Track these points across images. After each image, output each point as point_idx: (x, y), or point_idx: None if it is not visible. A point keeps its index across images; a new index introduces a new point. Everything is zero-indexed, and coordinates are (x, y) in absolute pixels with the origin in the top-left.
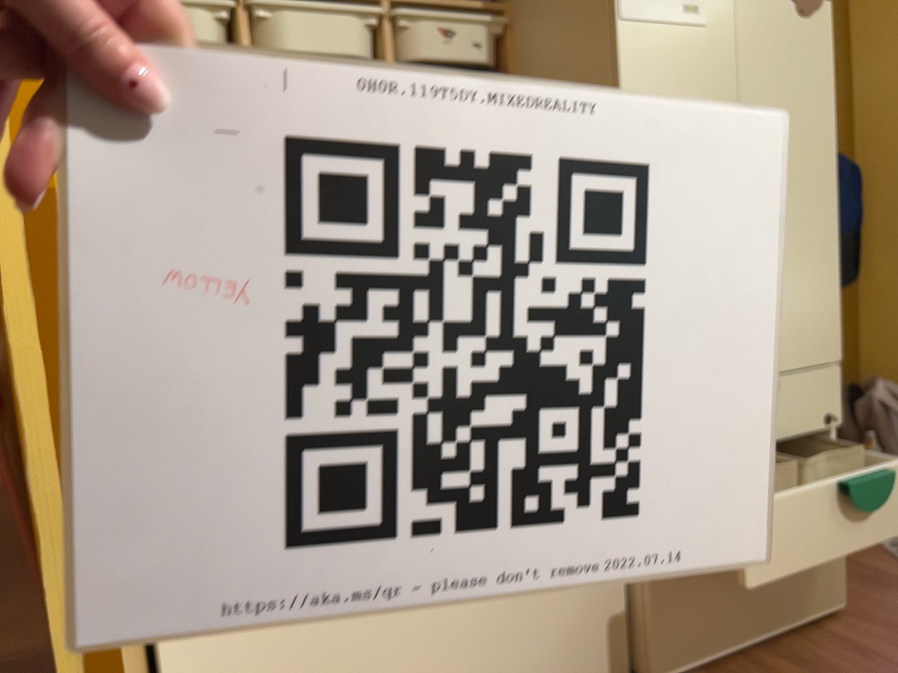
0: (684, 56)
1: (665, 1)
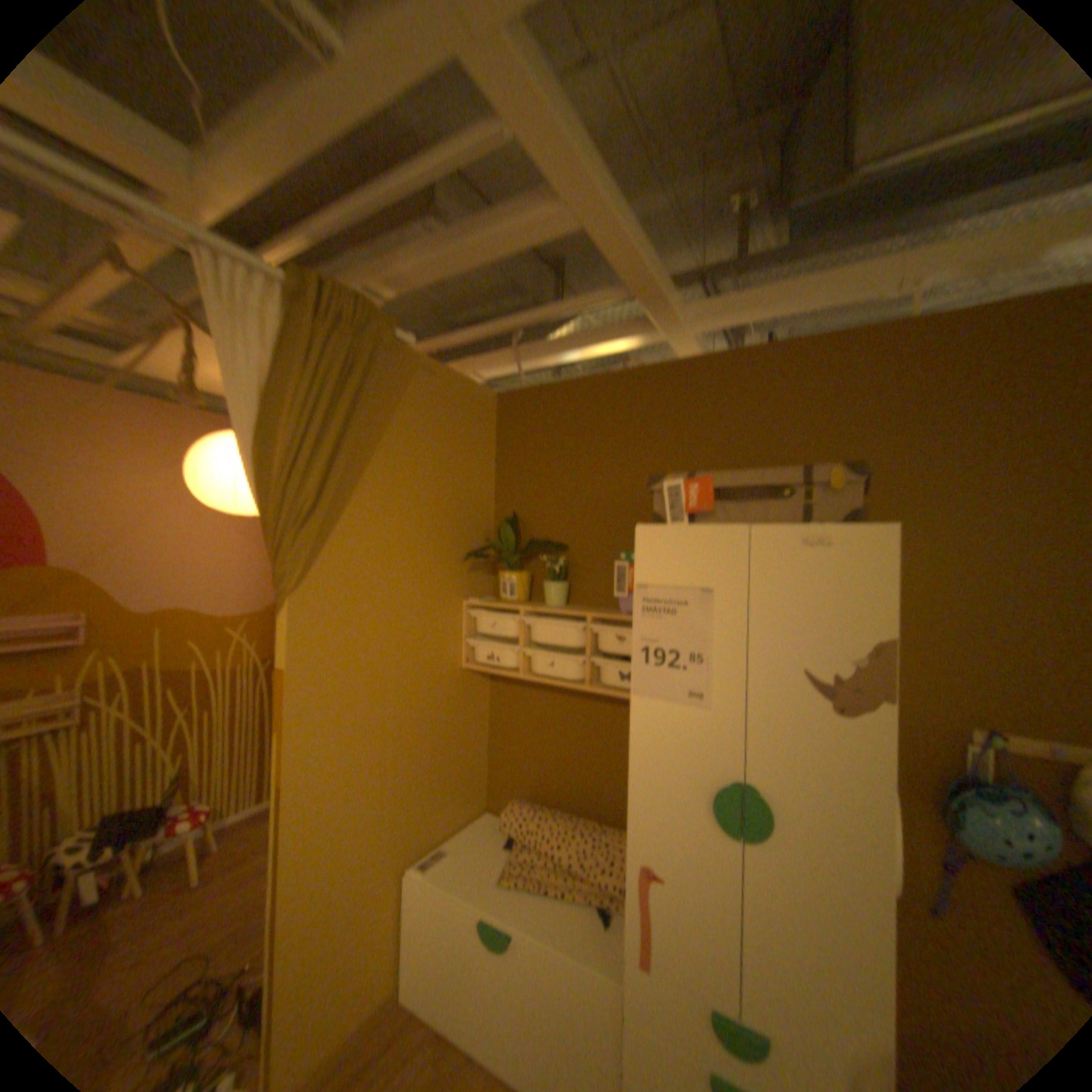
0: (684, 730)
1: (670, 688)
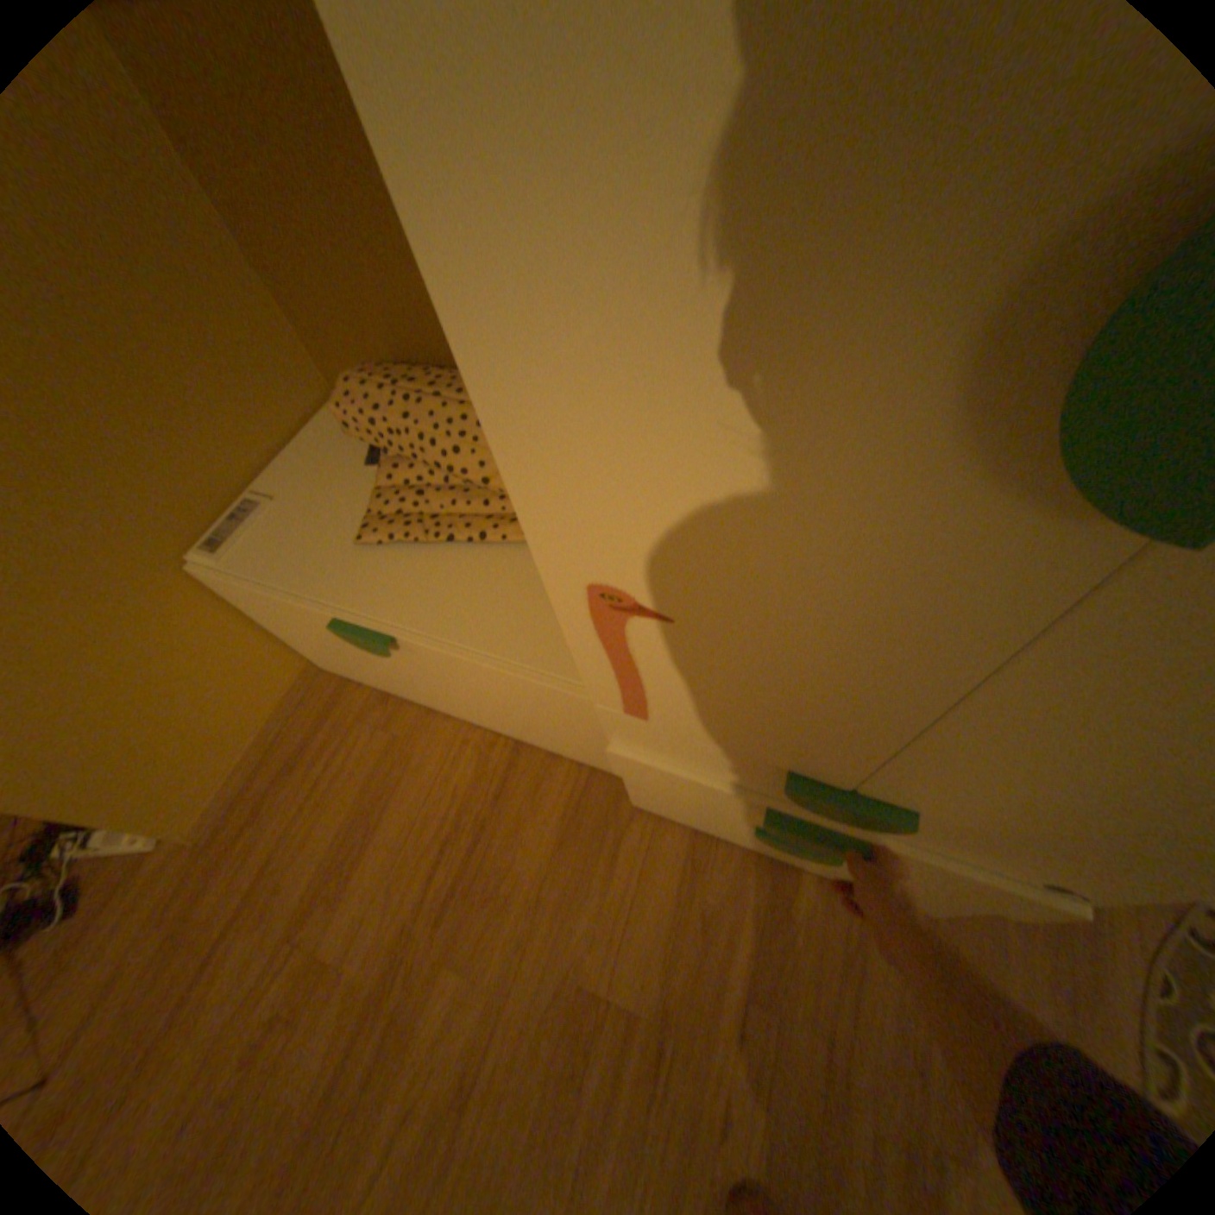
0: None
1: None
